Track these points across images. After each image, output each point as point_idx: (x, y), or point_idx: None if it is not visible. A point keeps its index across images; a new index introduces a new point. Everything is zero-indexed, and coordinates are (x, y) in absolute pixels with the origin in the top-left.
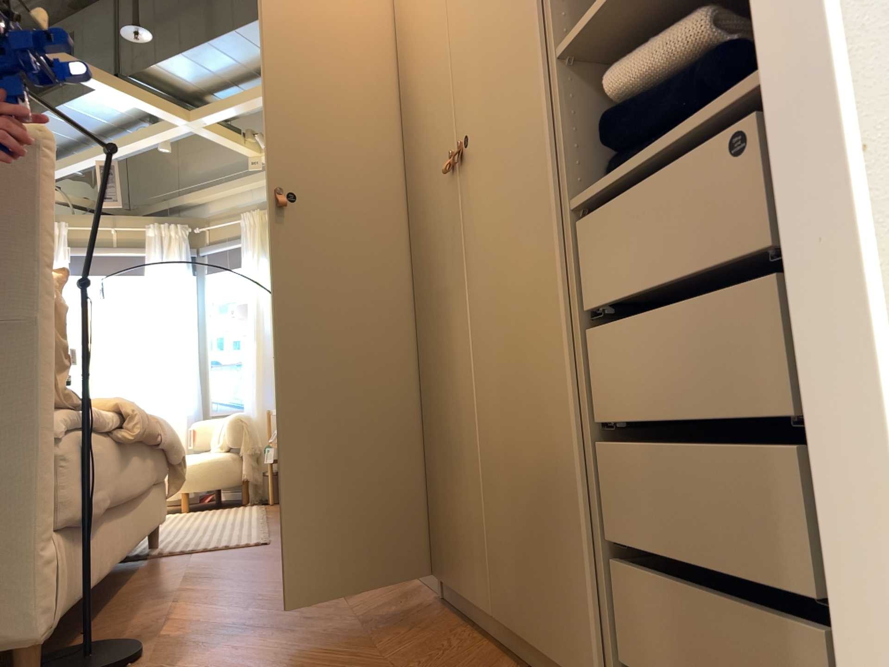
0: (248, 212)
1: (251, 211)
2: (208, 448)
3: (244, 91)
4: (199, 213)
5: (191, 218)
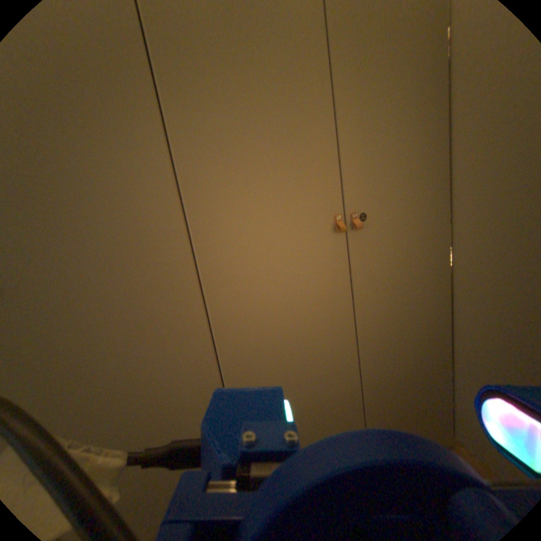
0: None
1: None
2: None
3: None
4: None
5: None
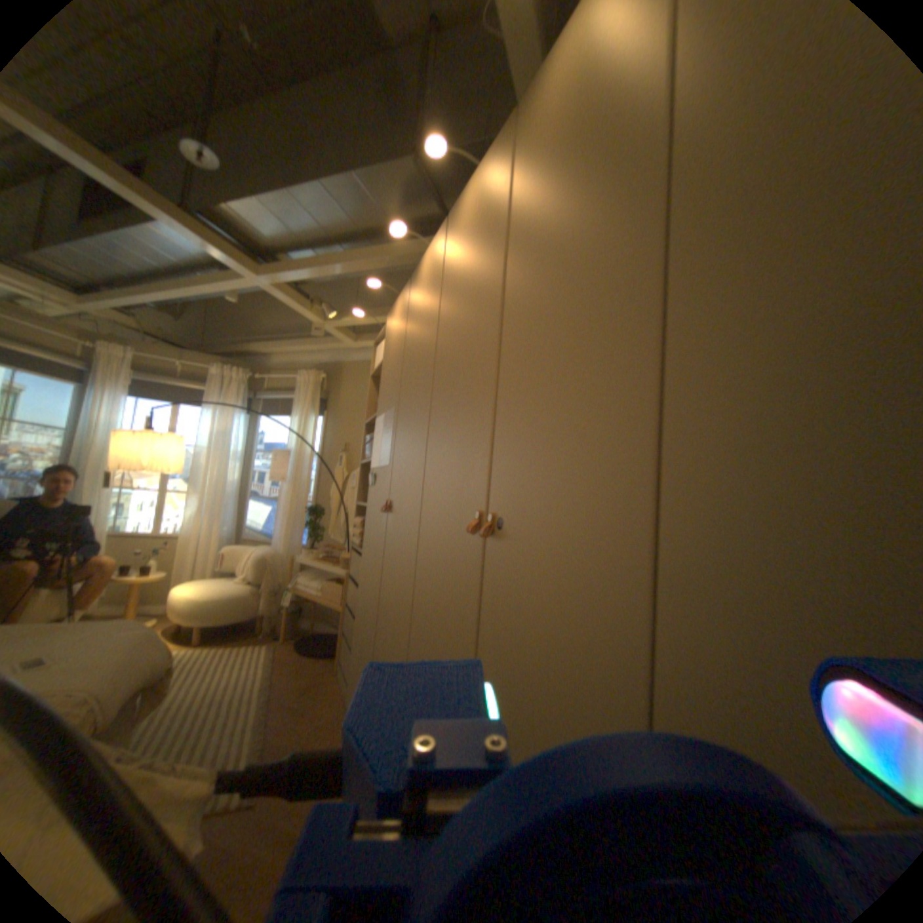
0: (305, 369)
1: (308, 368)
2: (234, 571)
3: (317, 254)
4: (263, 360)
5: (255, 363)
